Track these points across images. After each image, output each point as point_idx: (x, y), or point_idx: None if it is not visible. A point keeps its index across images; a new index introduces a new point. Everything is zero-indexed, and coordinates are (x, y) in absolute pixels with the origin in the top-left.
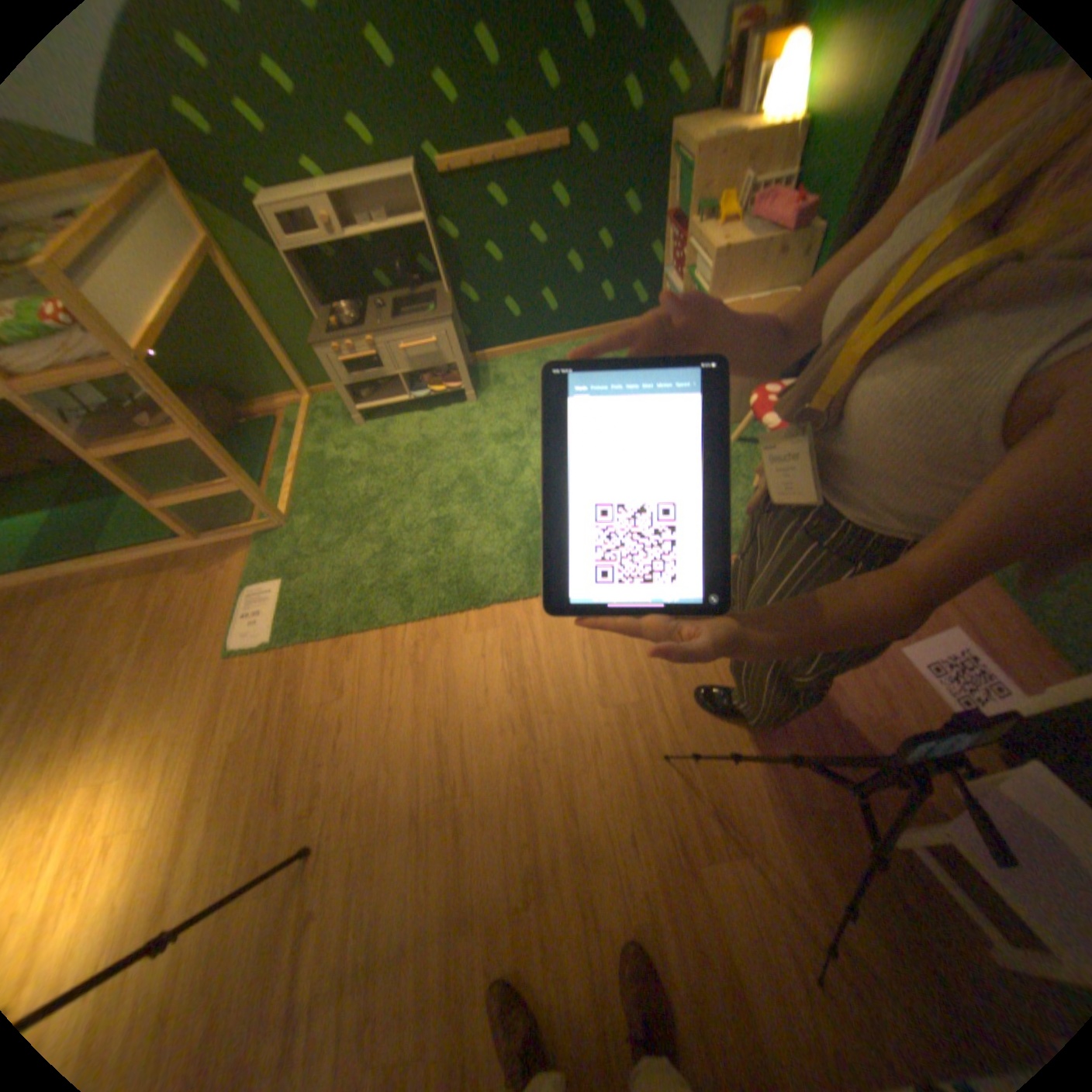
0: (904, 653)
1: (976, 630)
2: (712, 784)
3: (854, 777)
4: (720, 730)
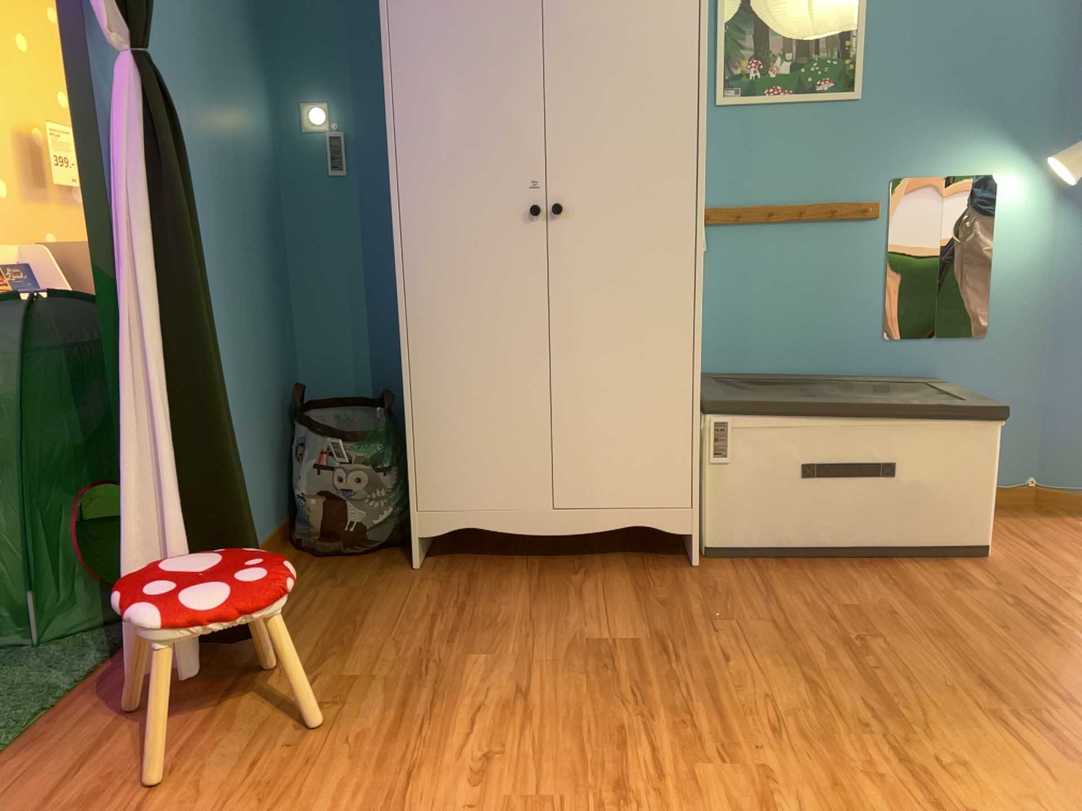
0: (202, 760)
1: (59, 767)
2: (601, 685)
3: (419, 672)
4: (562, 724)
